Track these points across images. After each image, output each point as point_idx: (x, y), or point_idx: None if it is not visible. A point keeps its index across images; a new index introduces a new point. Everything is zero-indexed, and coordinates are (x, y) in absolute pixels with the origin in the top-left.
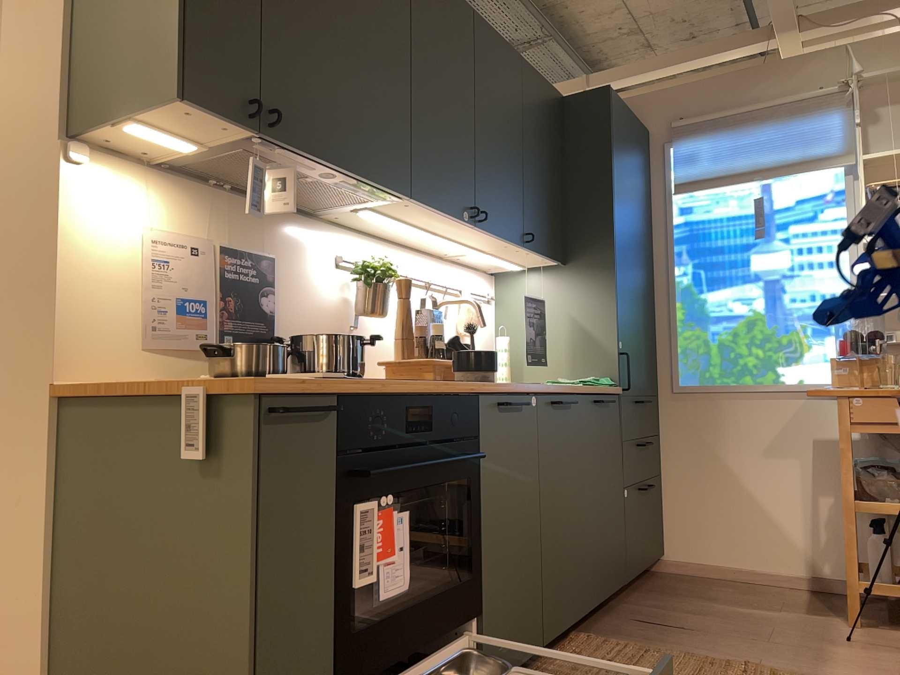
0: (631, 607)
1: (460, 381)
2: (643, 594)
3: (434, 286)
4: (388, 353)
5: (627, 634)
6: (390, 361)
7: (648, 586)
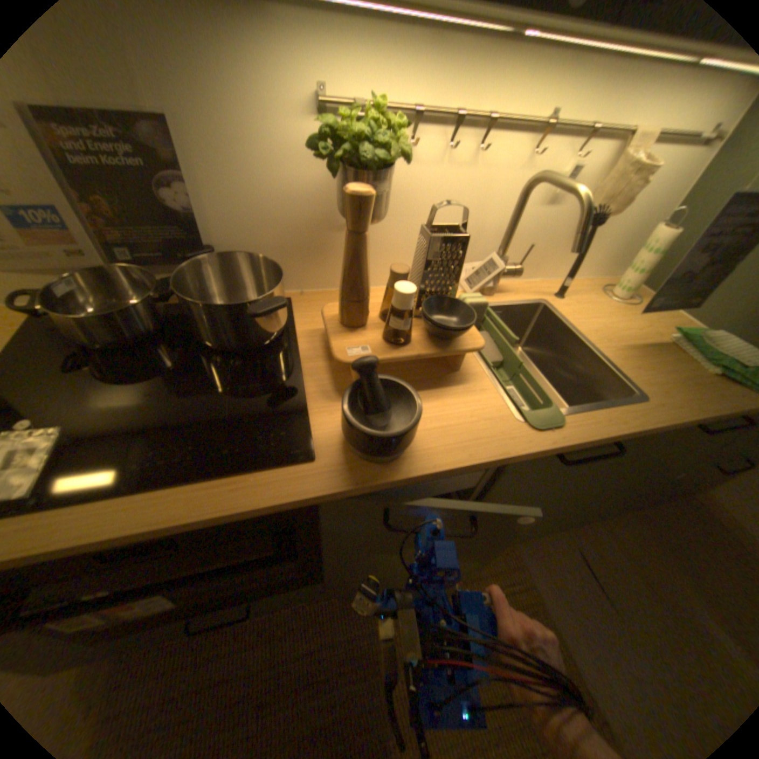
0: (599, 532)
1: (302, 462)
2: (633, 520)
3: (567, 125)
4: (400, 261)
5: (551, 571)
6: (324, 322)
7: (655, 510)
